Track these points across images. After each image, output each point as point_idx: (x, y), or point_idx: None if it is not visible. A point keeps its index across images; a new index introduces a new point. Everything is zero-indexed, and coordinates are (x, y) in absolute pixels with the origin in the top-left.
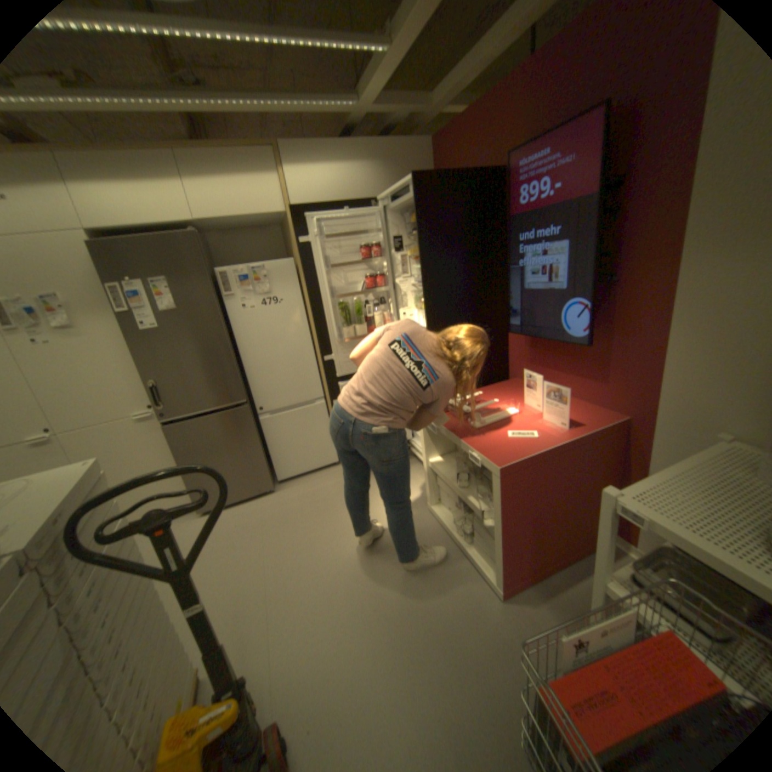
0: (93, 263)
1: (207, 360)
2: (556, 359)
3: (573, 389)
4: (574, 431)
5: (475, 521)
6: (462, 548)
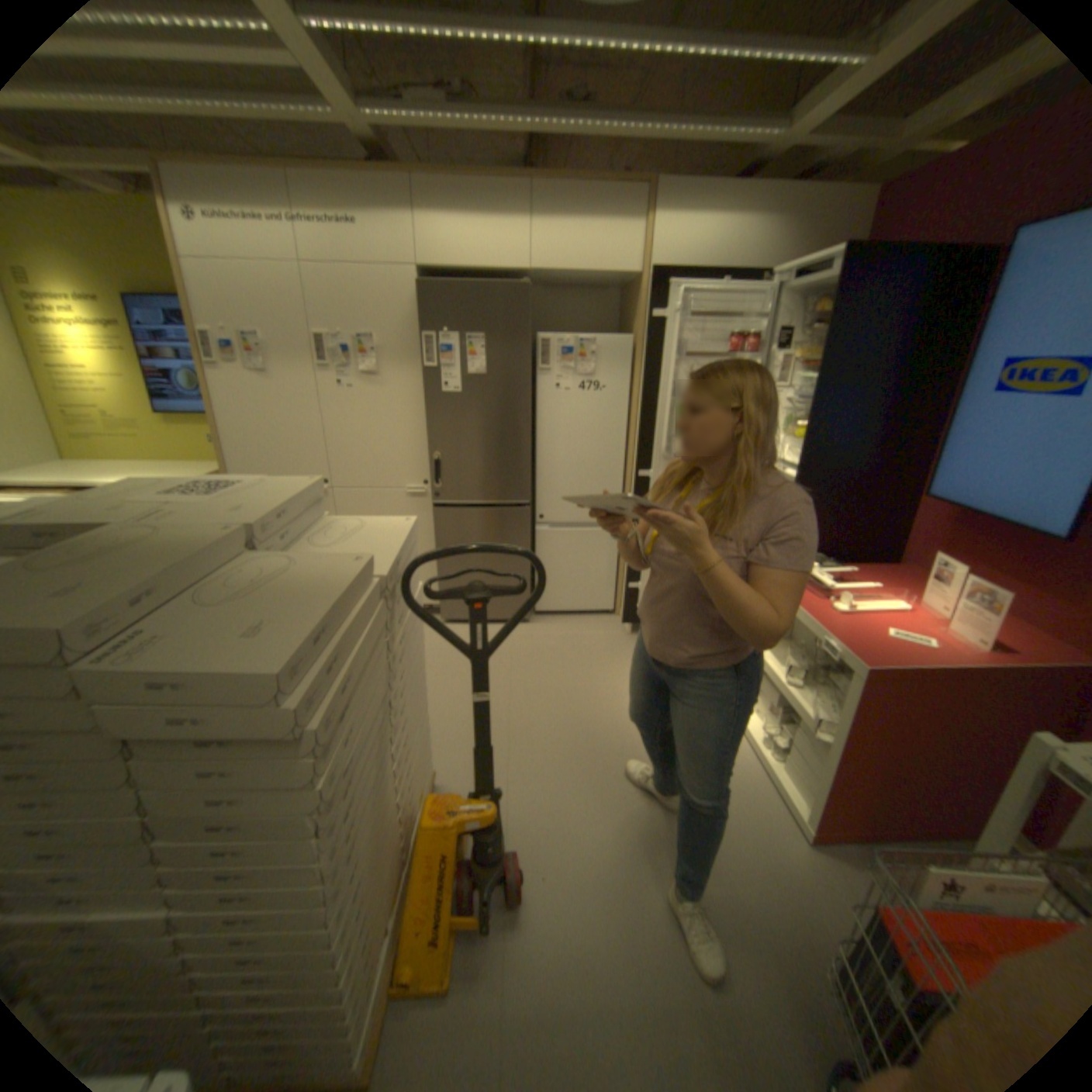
0: (415, 306)
1: (501, 443)
2: (996, 551)
3: (1013, 601)
4: (1000, 657)
5: (801, 732)
6: (768, 764)
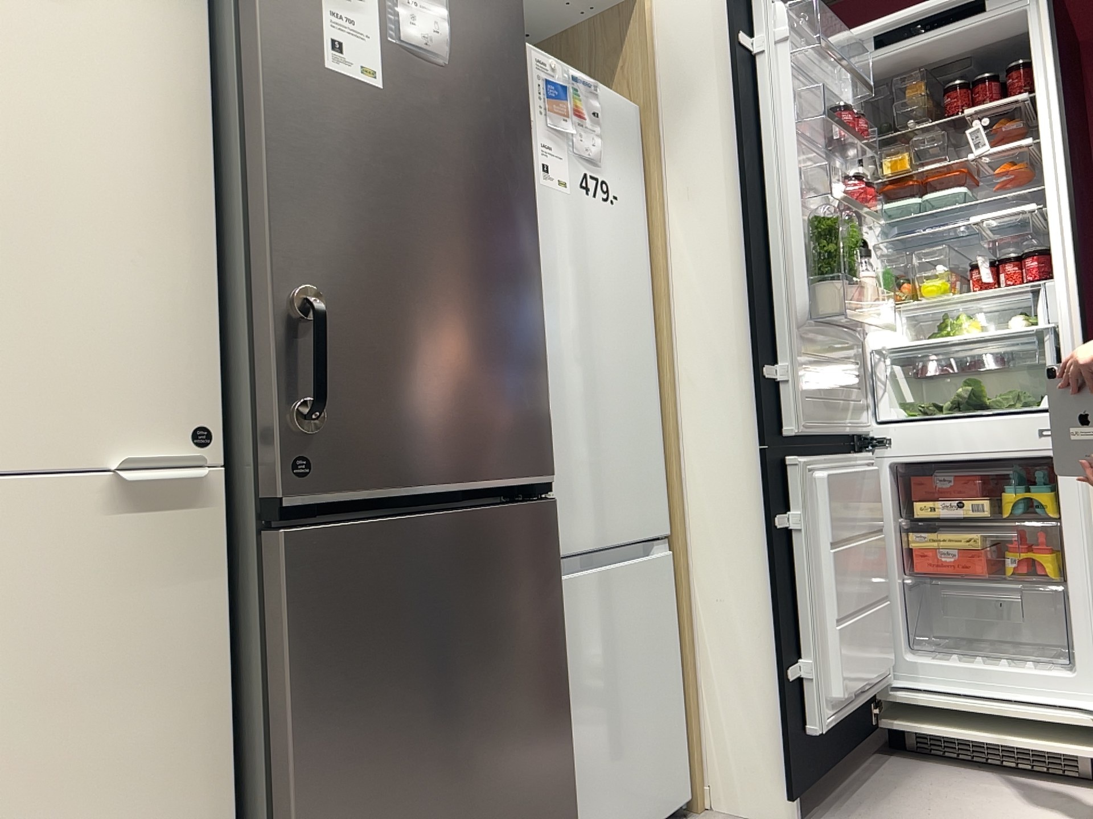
0: None
1: (485, 279)
2: None
3: None
4: None
5: None
6: None
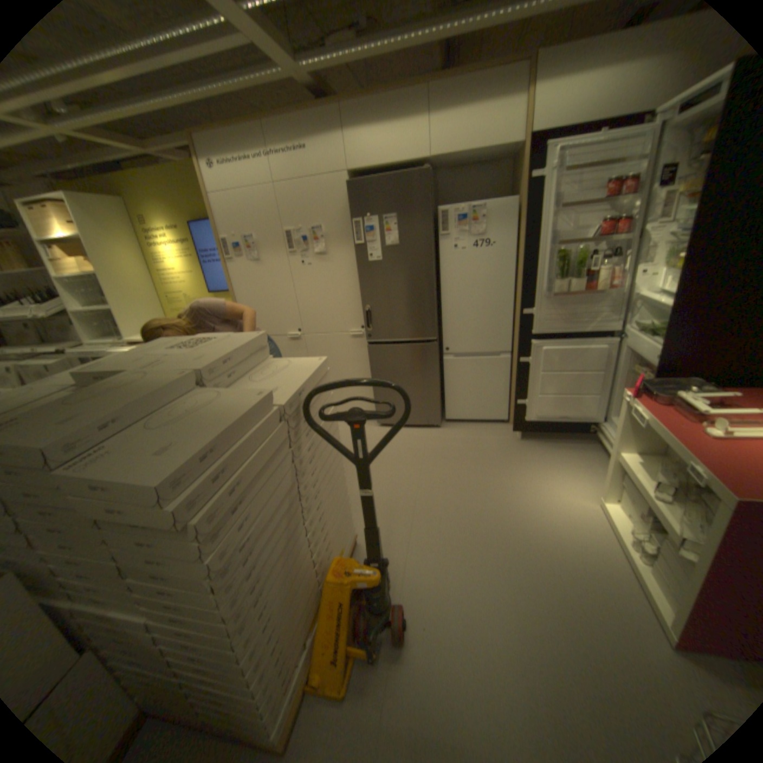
0: (348, 201)
1: (413, 295)
2: None
3: None
4: None
5: (667, 545)
6: (635, 565)
